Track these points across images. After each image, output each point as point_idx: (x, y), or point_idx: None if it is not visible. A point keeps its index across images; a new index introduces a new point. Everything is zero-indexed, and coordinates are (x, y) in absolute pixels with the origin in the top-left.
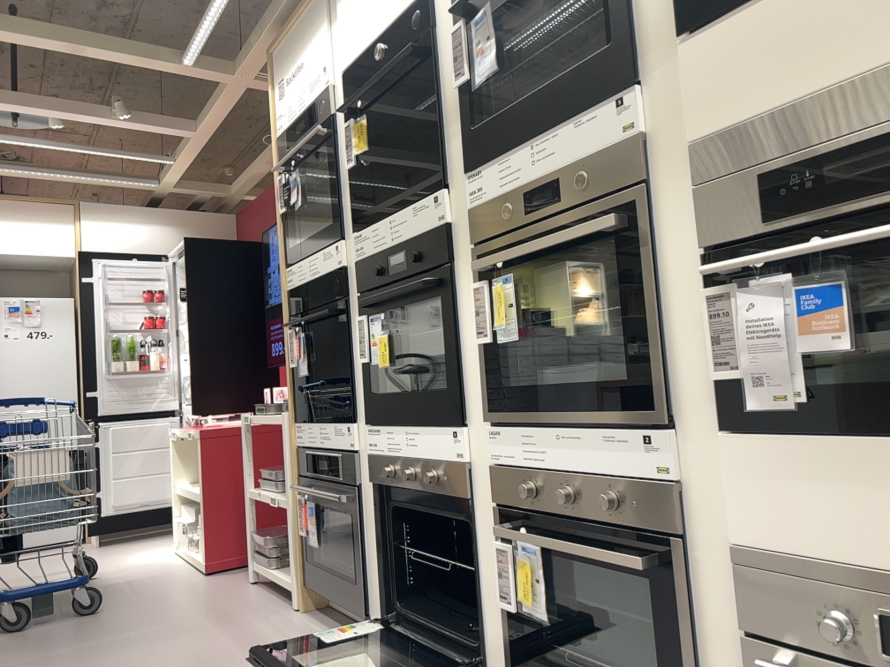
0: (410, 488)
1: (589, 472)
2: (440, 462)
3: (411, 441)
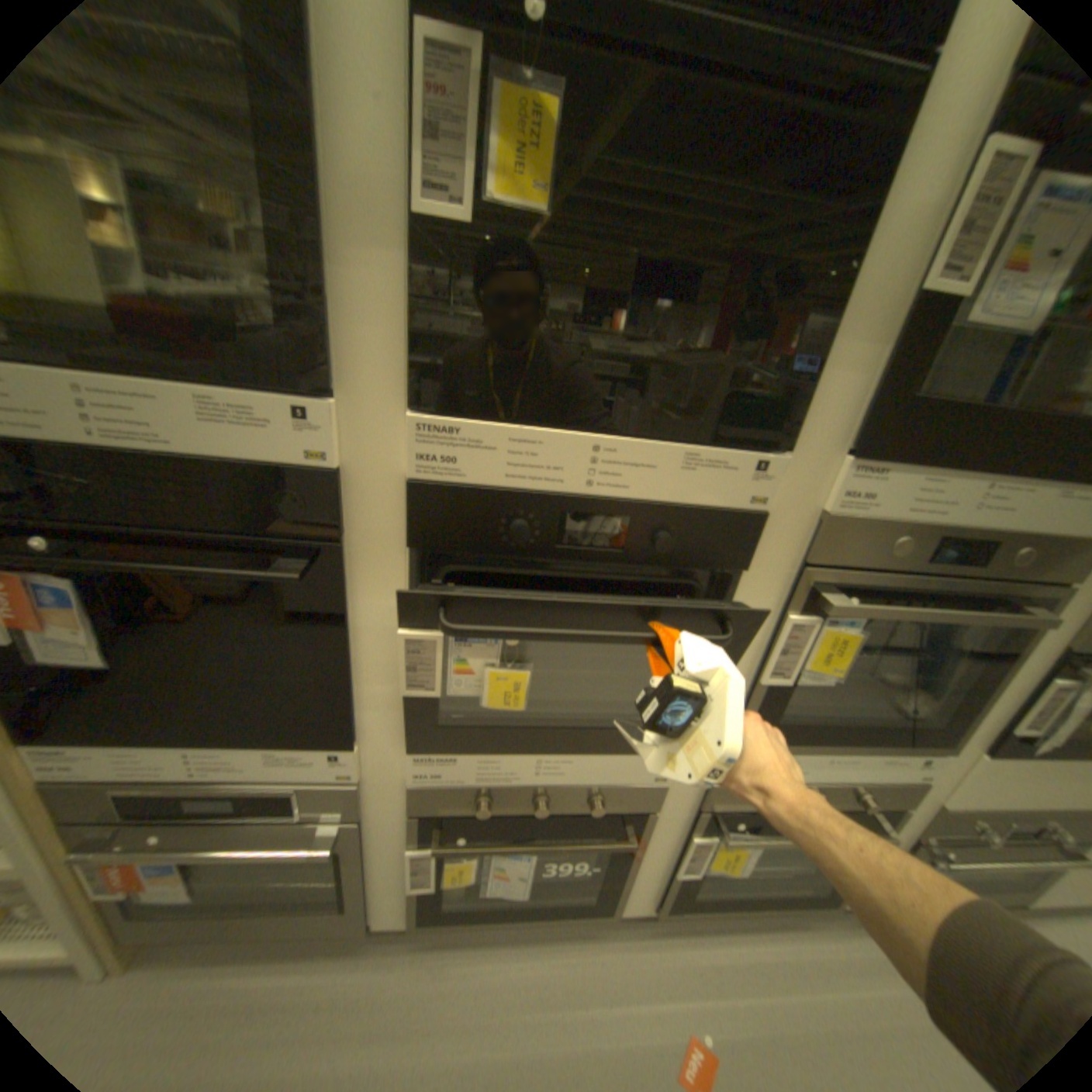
0: (529, 813)
1: (852, 784)
2: (617, 787)
3: (552, 769)
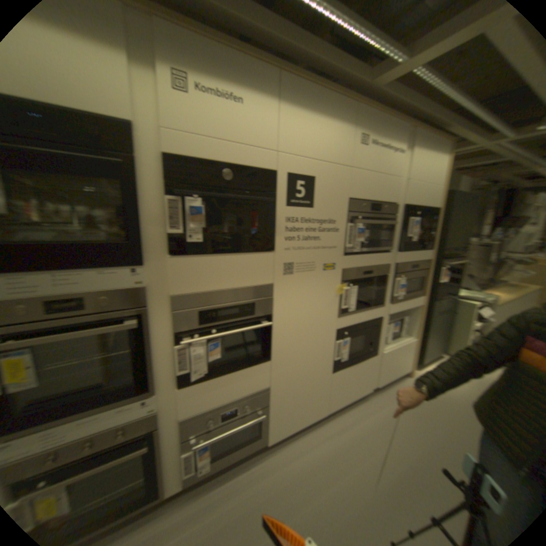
0: None
1: (99, 432)
2: None
3: None
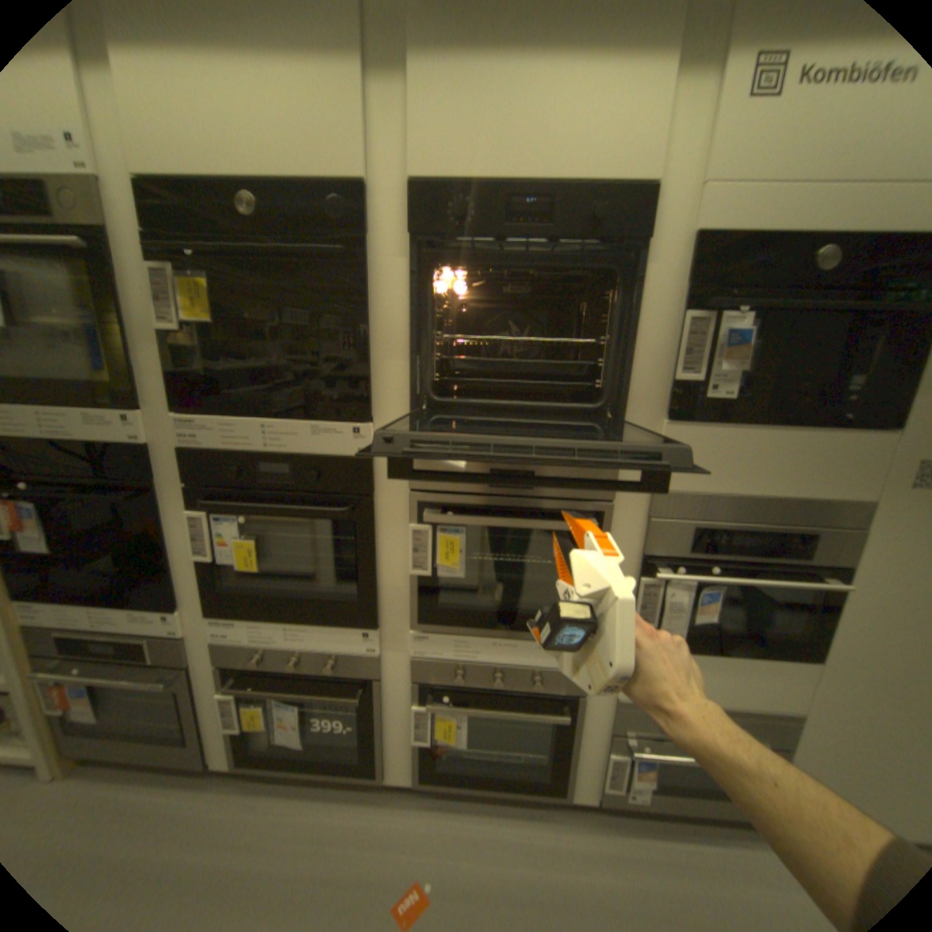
0: (288, 673)
1: (519, 666)
2: (341, 655)
3: (294, 637)
